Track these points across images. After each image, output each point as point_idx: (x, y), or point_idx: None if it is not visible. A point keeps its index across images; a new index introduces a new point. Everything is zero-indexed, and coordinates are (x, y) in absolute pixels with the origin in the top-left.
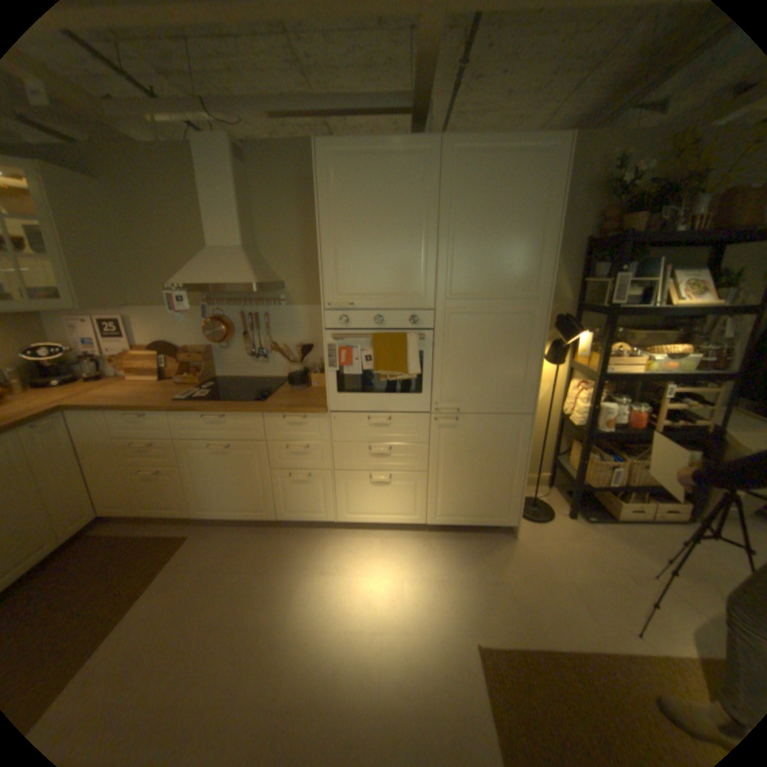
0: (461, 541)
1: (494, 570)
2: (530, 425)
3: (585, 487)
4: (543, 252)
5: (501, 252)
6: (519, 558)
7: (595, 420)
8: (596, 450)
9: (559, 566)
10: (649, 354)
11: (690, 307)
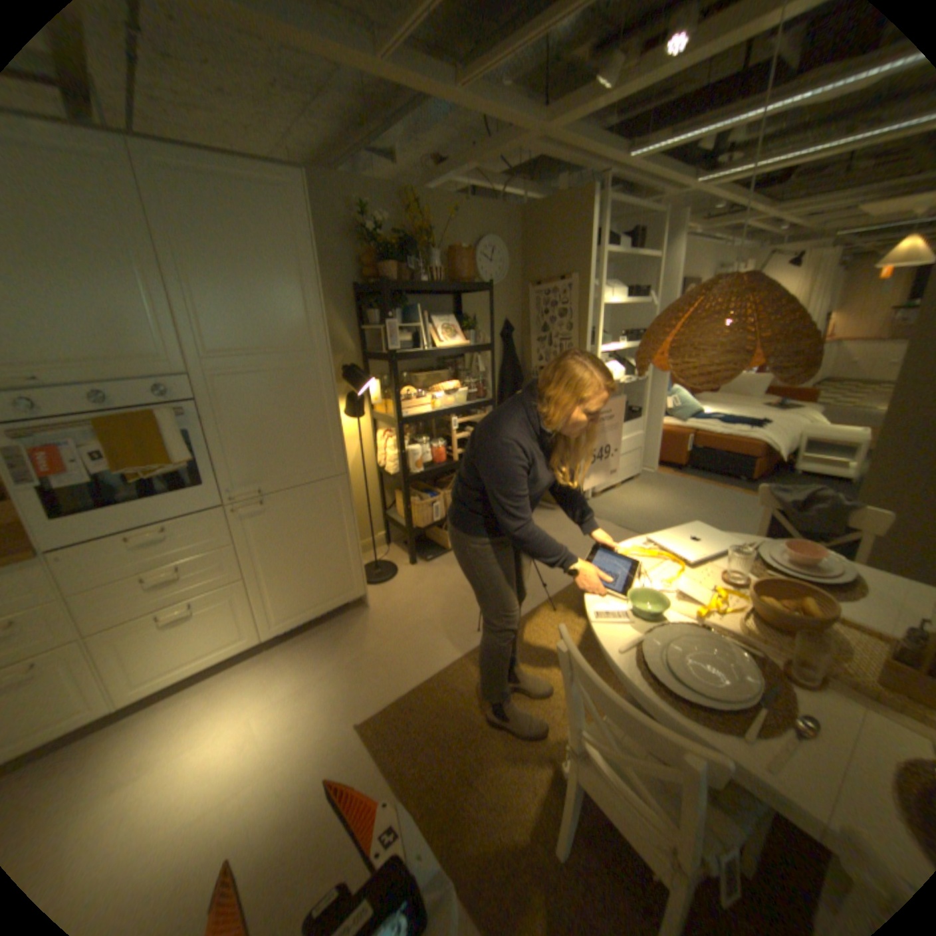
0: (309, 639)
1: (351, 648)
2: (346, 486)
3: (414, 530)
4: (307, 299)
5: (259, 299)
6: (374, 623)
7: (406, 464)
8: (415, 493)
9: (410, 610)
10: (431, 394)
11: (448, 349)
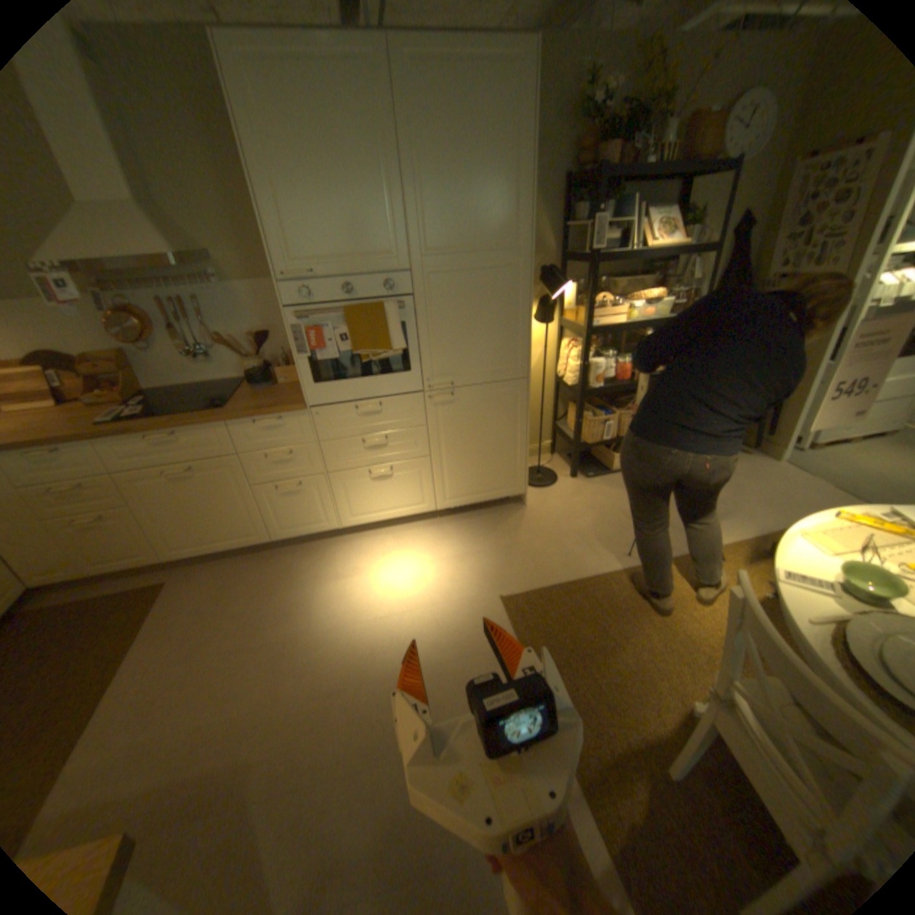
0: (472, 518)
1: (506, 535)
2: (525, 390)
3: (581, 445)
4: (519, 193)
5: (475, 195)
6: (528, 520)
7: (585, 377)
8: (589, 408)
9: (563, 518)
10: (628, 302)
11: (662, 249)
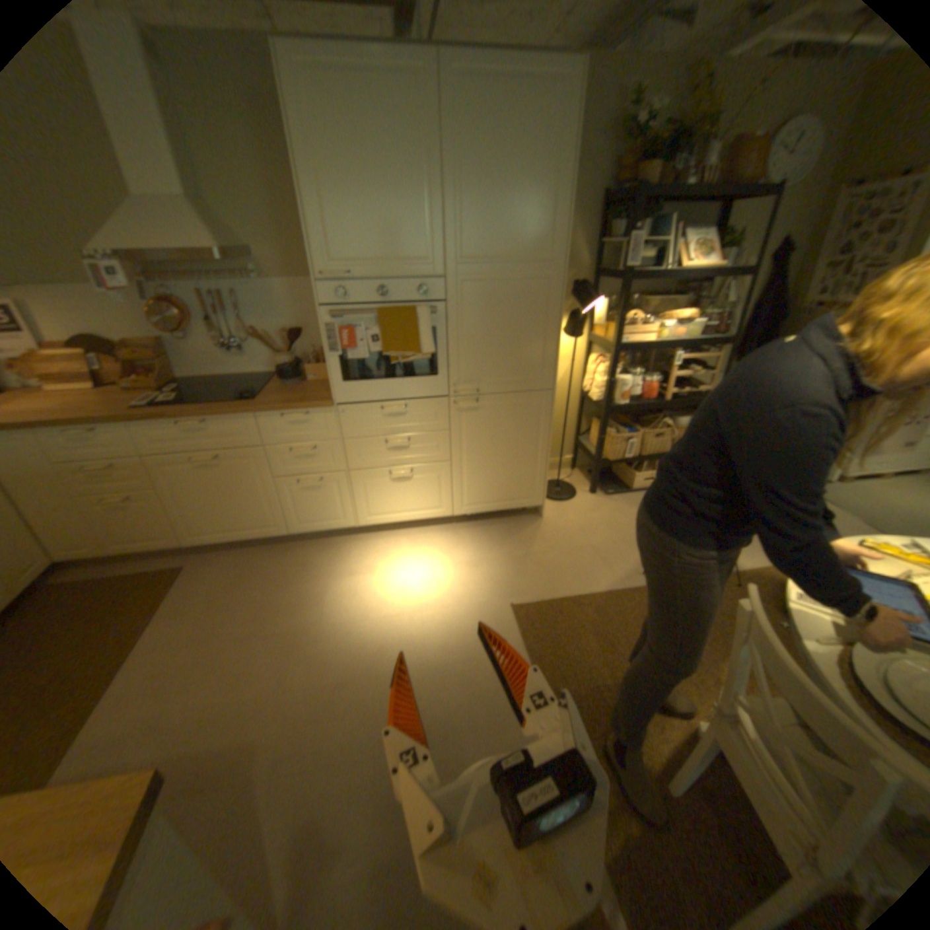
0: (489, 526)
1: (521, 545)
2: (550, 401)
3: (603, 461)
4: (558, 206)
5: (514, 207)
6: (545, 532)
7: (612, 393)
8: (614, 425)
9: (580, 533)
10: (661, 321)
11: (698, 269)
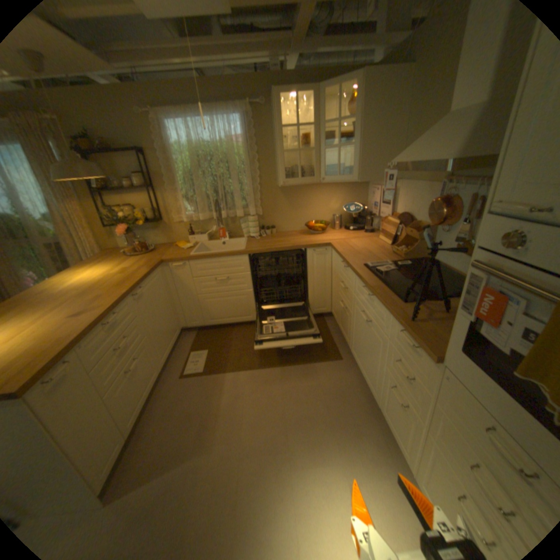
0: None
1: None
2: None
3: None
4: None
5: None
6: None
7: None
8: None
9: None
10: None
11: None
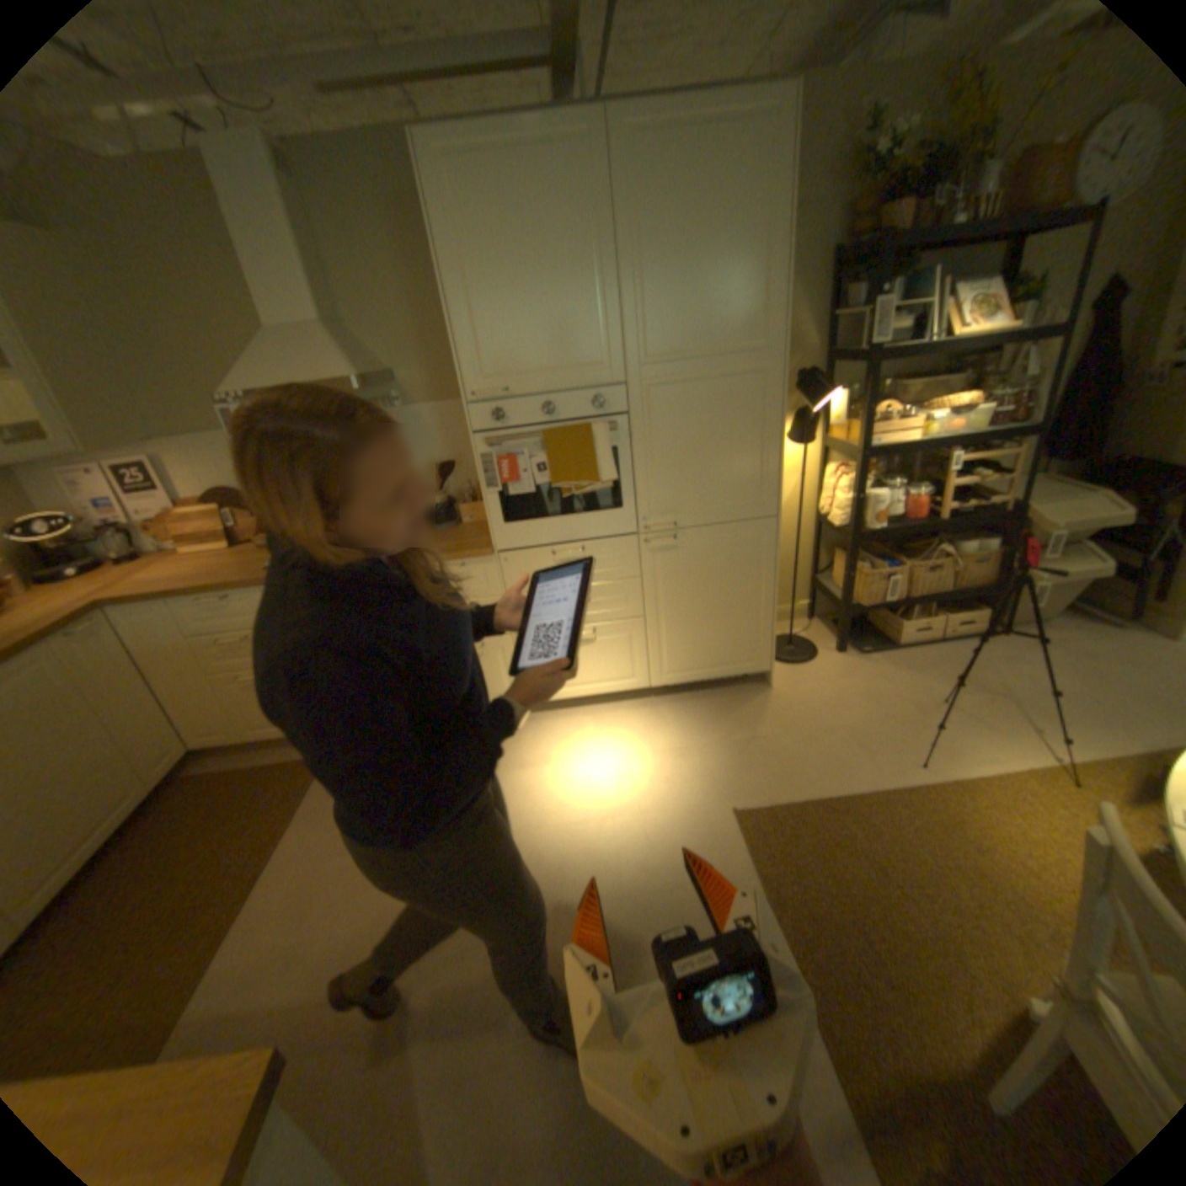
0: (698, 701)
1: (744, 726)
2: (774, 532)
3: (853, 608)
4: (770, 277)
5: (711, 285)
6: (775, 708)
7: (861, 514)
8: (866, 557)
9: (826, 708)
10: (926, 412)
11: (977, 337)
